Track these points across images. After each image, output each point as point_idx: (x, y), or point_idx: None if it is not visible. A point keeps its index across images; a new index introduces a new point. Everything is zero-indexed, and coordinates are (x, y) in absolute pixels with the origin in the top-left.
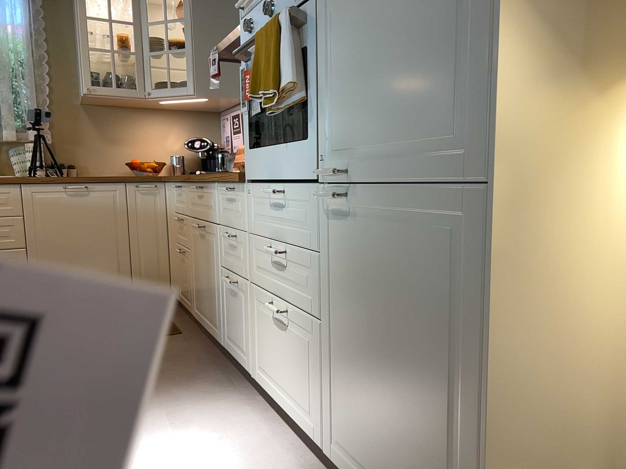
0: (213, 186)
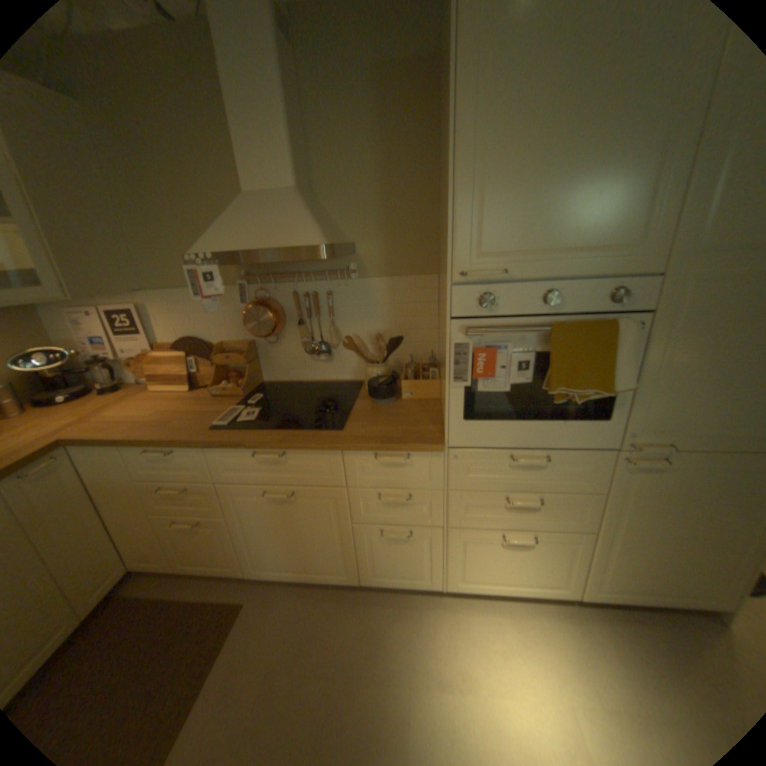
0: (332, 452)
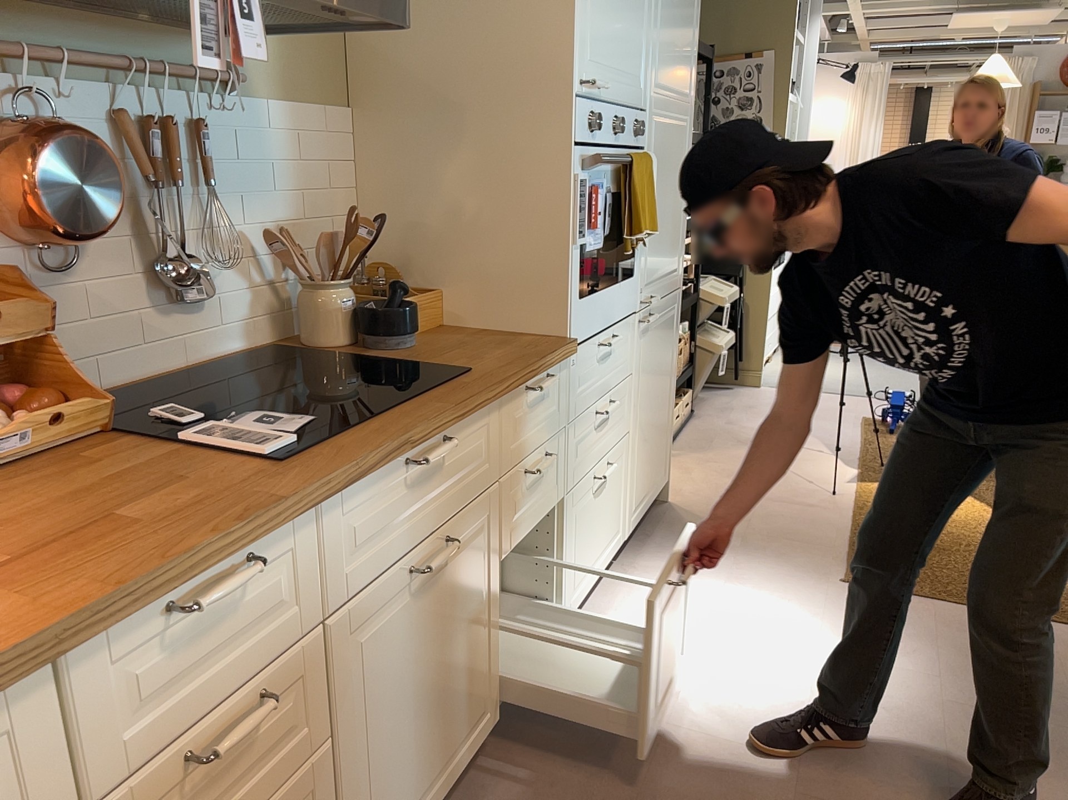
0: (493, 406)
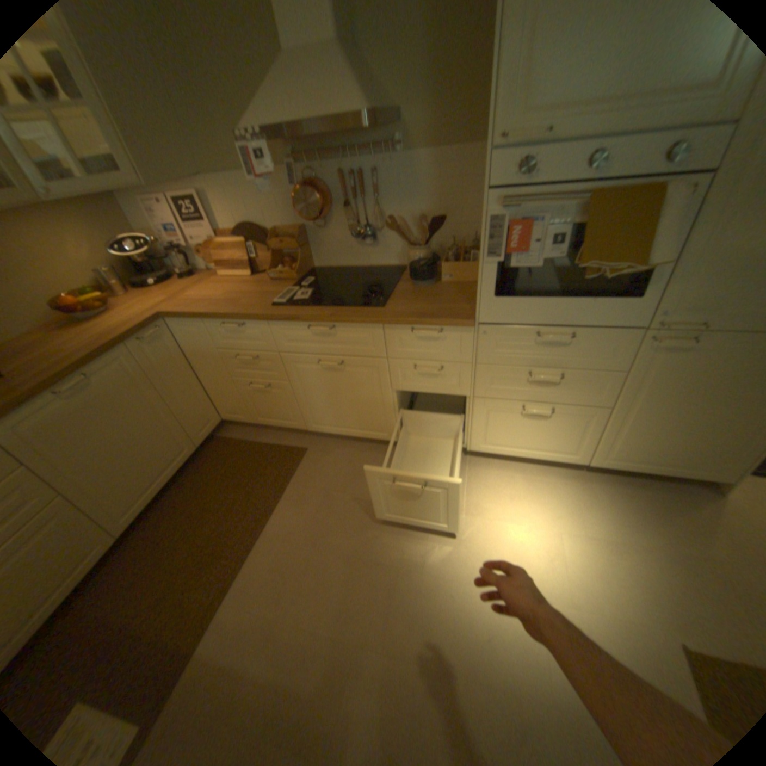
0: (374, 327)
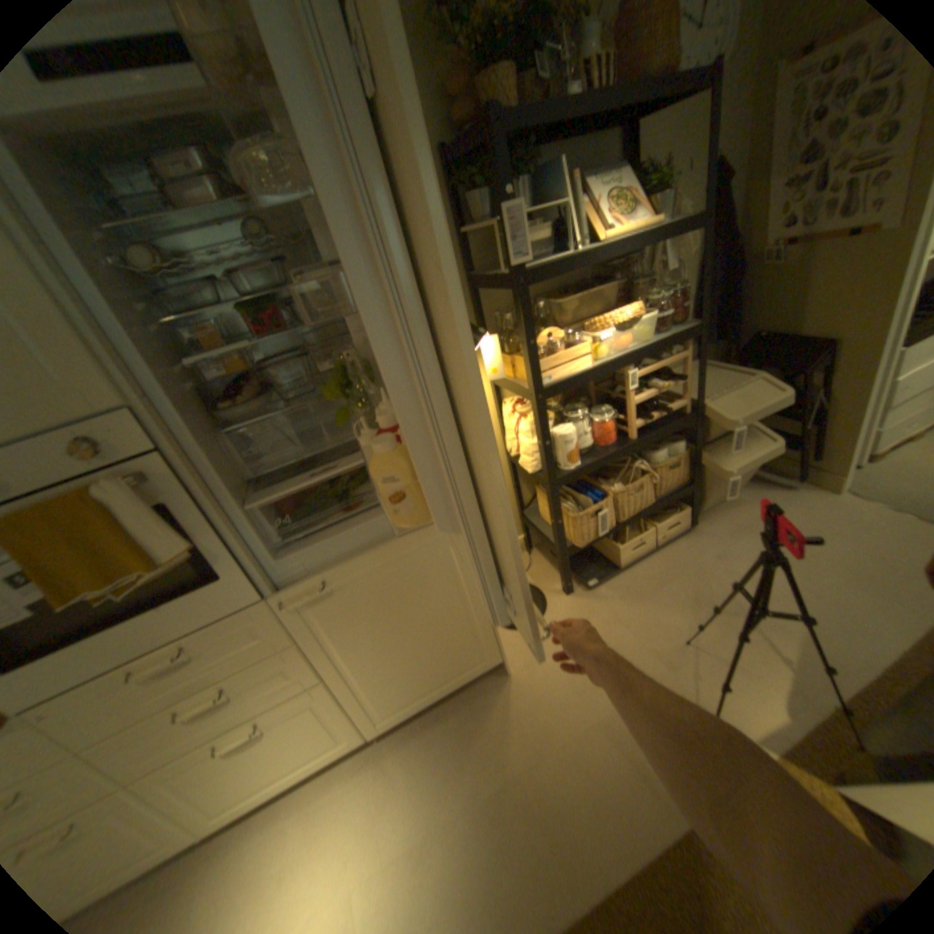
0: None
